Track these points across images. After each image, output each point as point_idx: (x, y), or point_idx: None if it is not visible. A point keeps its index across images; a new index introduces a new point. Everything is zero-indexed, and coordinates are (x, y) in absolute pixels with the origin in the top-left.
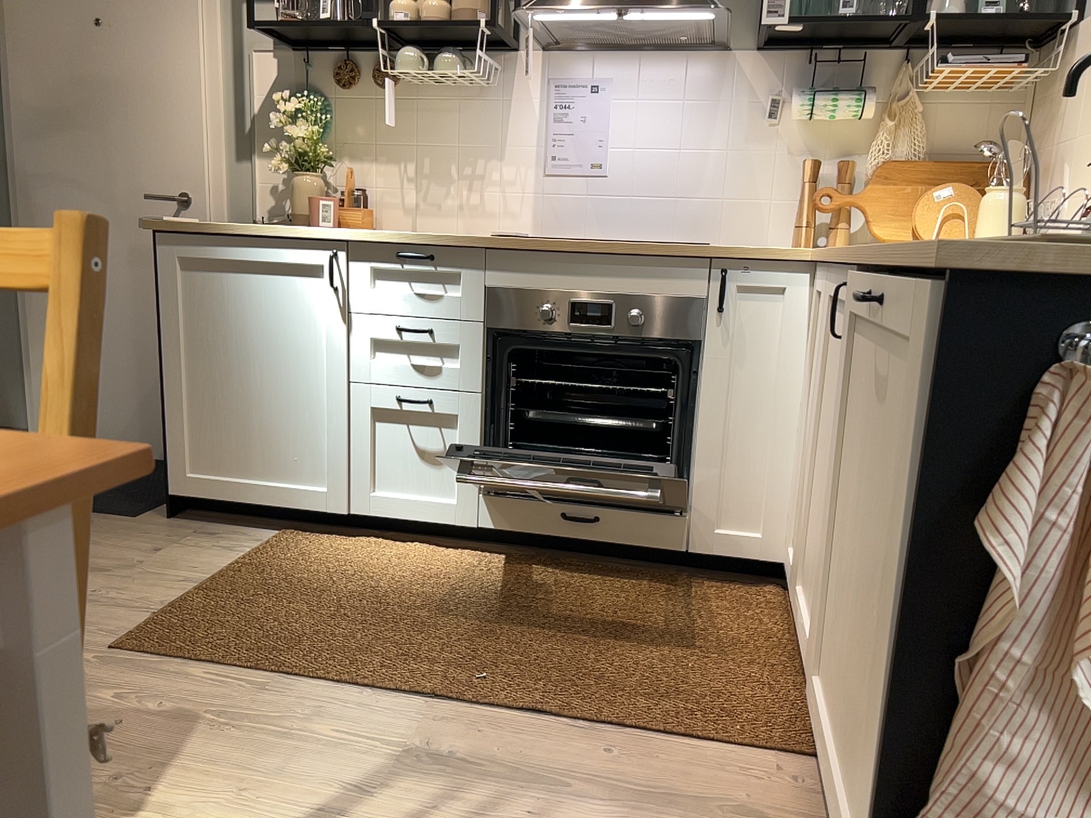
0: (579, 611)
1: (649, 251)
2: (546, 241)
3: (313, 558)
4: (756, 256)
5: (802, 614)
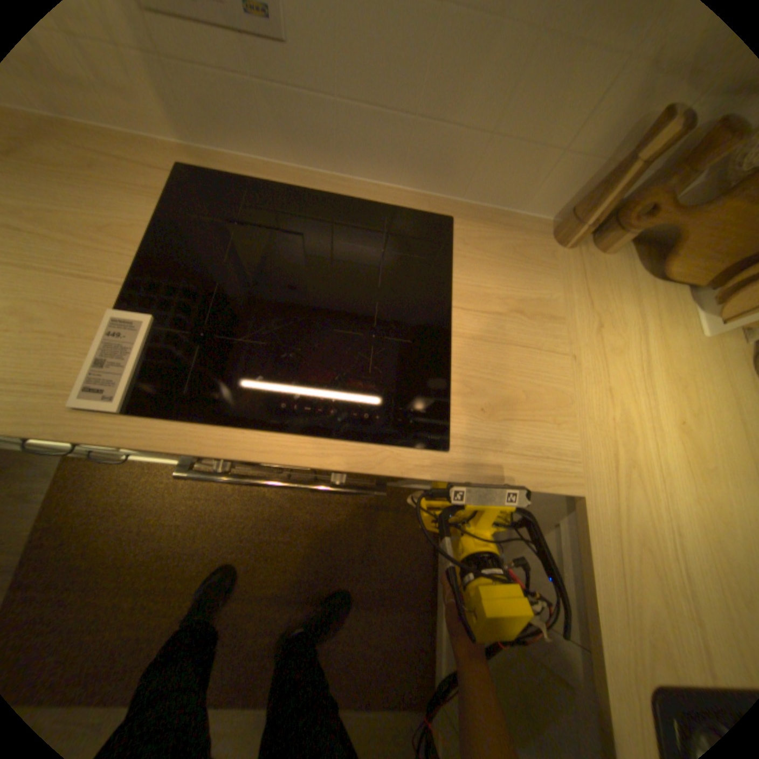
0: (306, 550)
1: (356, 468)
2: (182, 447)
3: (101, 505)
4: (509, 484)
5: (442, 607)
